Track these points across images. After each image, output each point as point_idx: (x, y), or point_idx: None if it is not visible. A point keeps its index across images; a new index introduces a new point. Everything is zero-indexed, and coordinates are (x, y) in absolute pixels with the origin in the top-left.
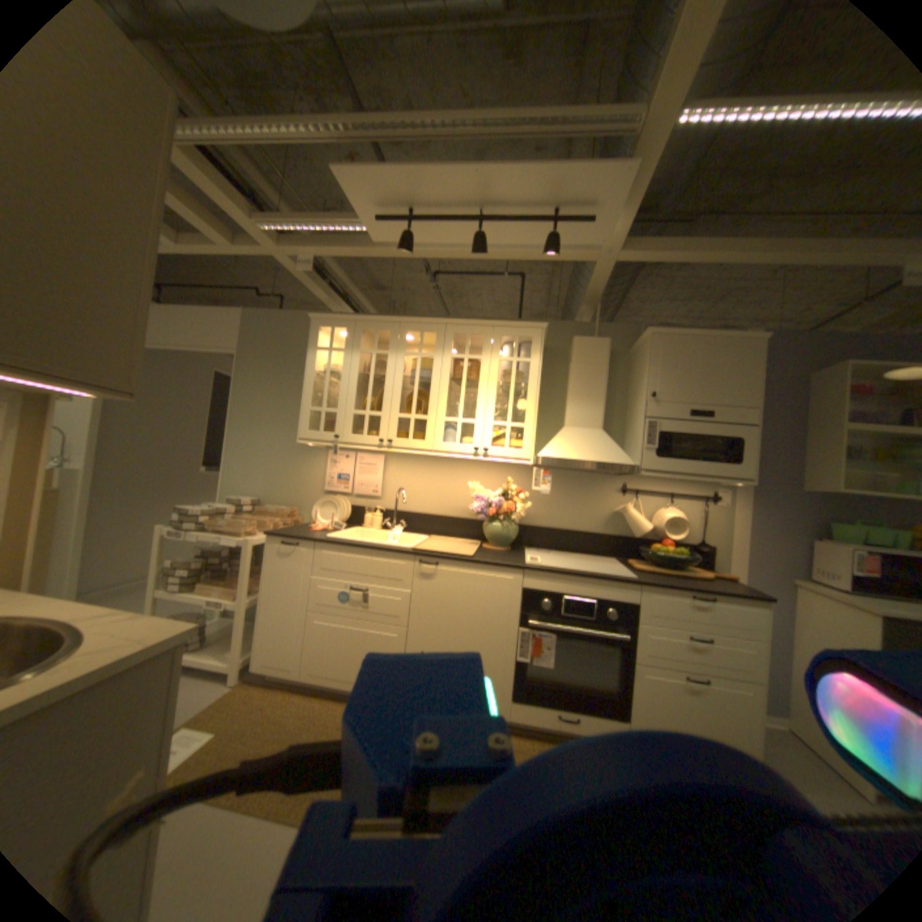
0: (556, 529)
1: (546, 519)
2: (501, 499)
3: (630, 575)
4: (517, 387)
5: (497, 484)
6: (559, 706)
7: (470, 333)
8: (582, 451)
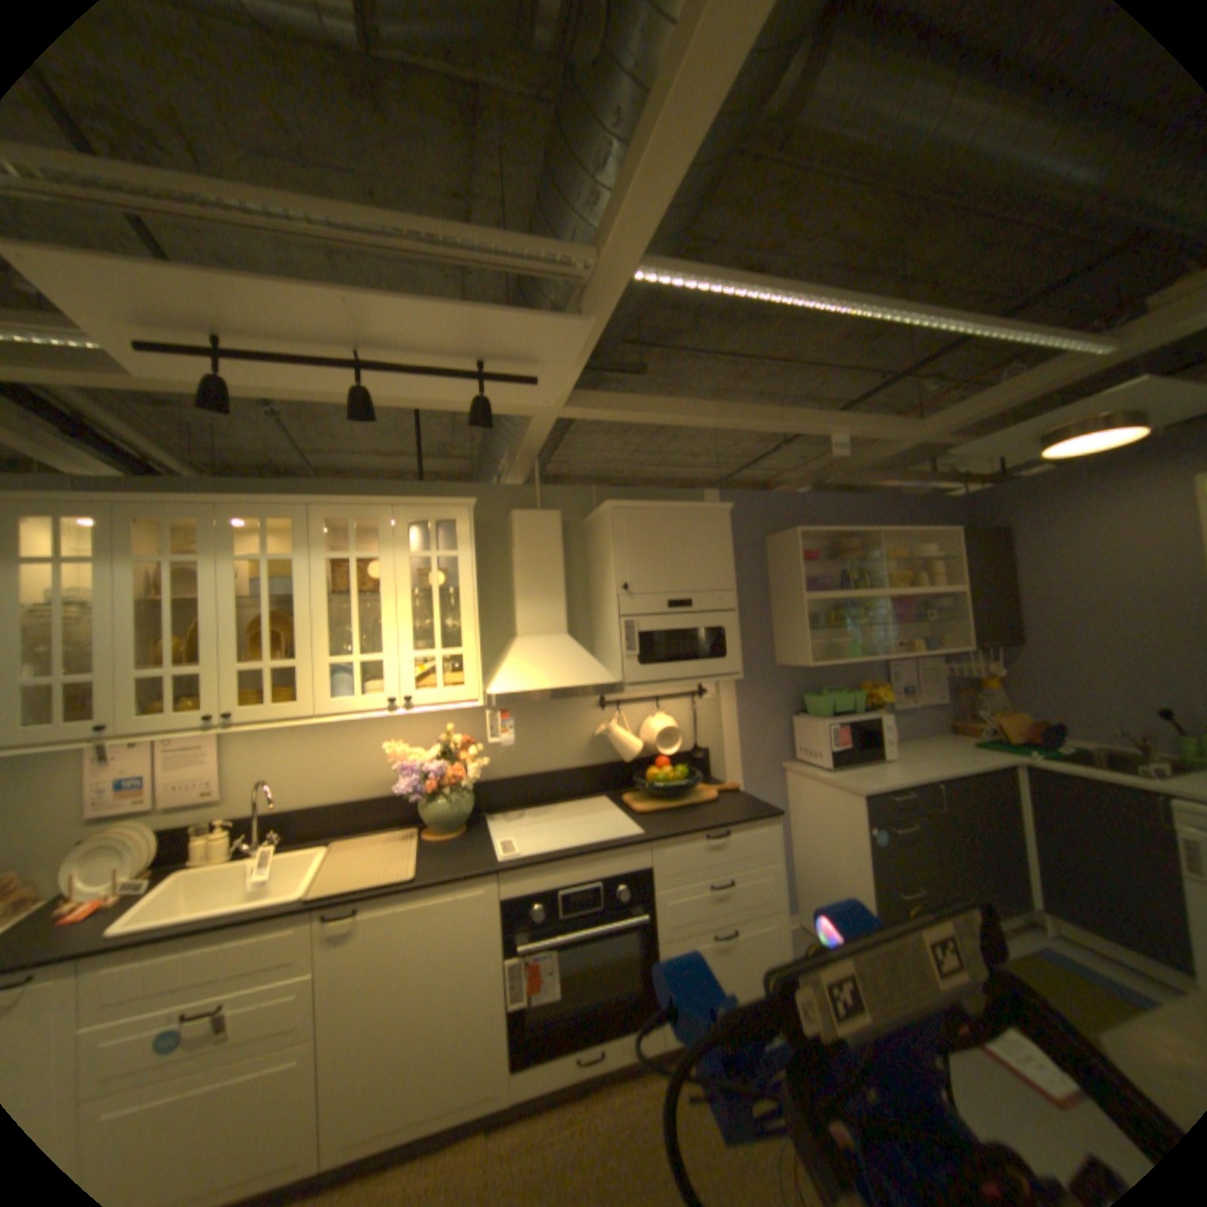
0: (526, 777)
1: (511, 767)
2: (444, 761)
3: (634, 831)
4: (444, 590)
5: (432, 732)
6: (576, 1048)
7: (356, 516)
8: (550, 675)
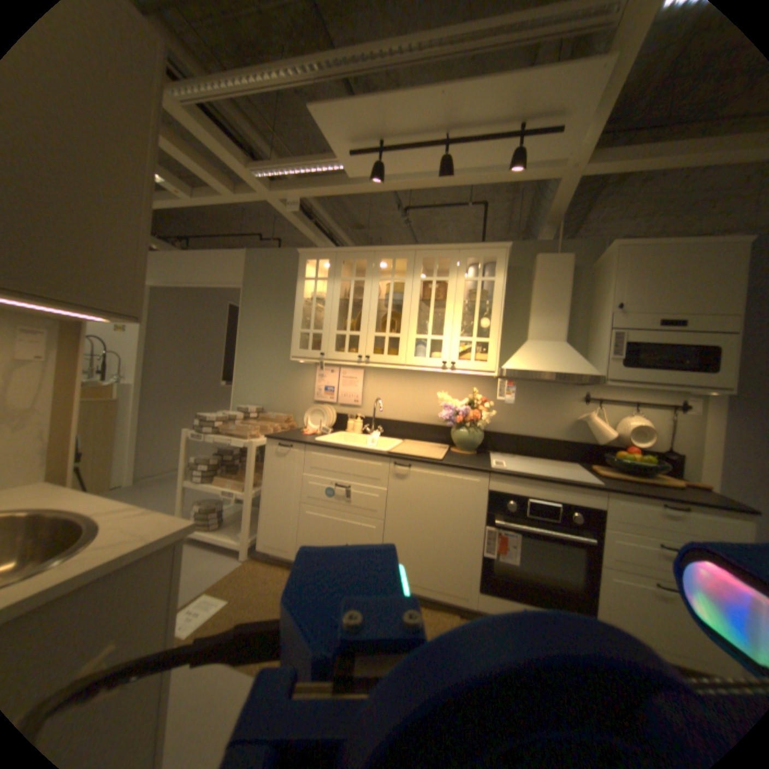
0: (520, 436)
1: (510, 427)
2: (468, 408)
3: (595, 481)
4: (482, 306)
5: (464, 394)
6: (524, 600)
7: (438, 257)
8: (546, 363)
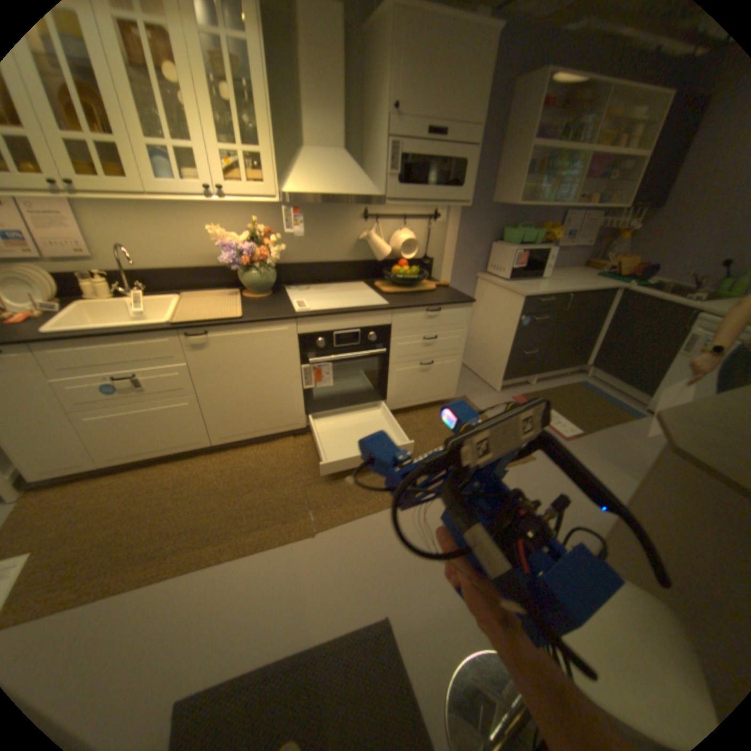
0: (311, 265)
1: (300, 257)
2: (253, 245)
3: (382, 303)
4: (236, 87)
5: (241, 224)
6: (340, 407)
7: None
8: (330, 184)
